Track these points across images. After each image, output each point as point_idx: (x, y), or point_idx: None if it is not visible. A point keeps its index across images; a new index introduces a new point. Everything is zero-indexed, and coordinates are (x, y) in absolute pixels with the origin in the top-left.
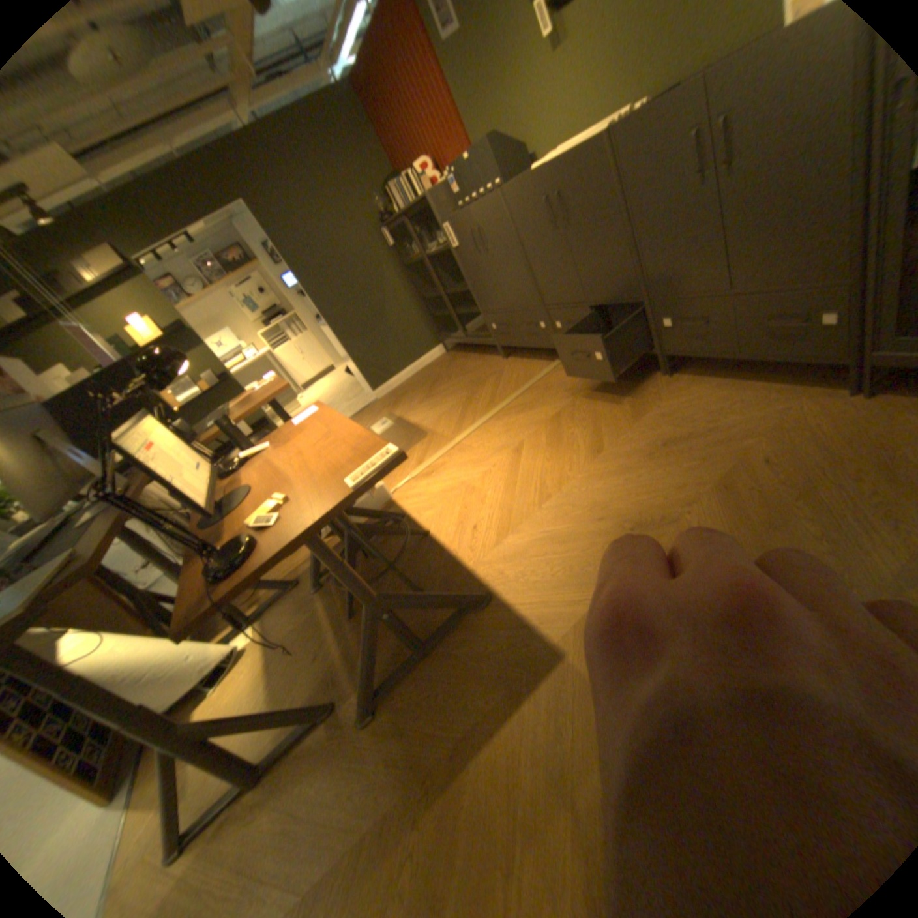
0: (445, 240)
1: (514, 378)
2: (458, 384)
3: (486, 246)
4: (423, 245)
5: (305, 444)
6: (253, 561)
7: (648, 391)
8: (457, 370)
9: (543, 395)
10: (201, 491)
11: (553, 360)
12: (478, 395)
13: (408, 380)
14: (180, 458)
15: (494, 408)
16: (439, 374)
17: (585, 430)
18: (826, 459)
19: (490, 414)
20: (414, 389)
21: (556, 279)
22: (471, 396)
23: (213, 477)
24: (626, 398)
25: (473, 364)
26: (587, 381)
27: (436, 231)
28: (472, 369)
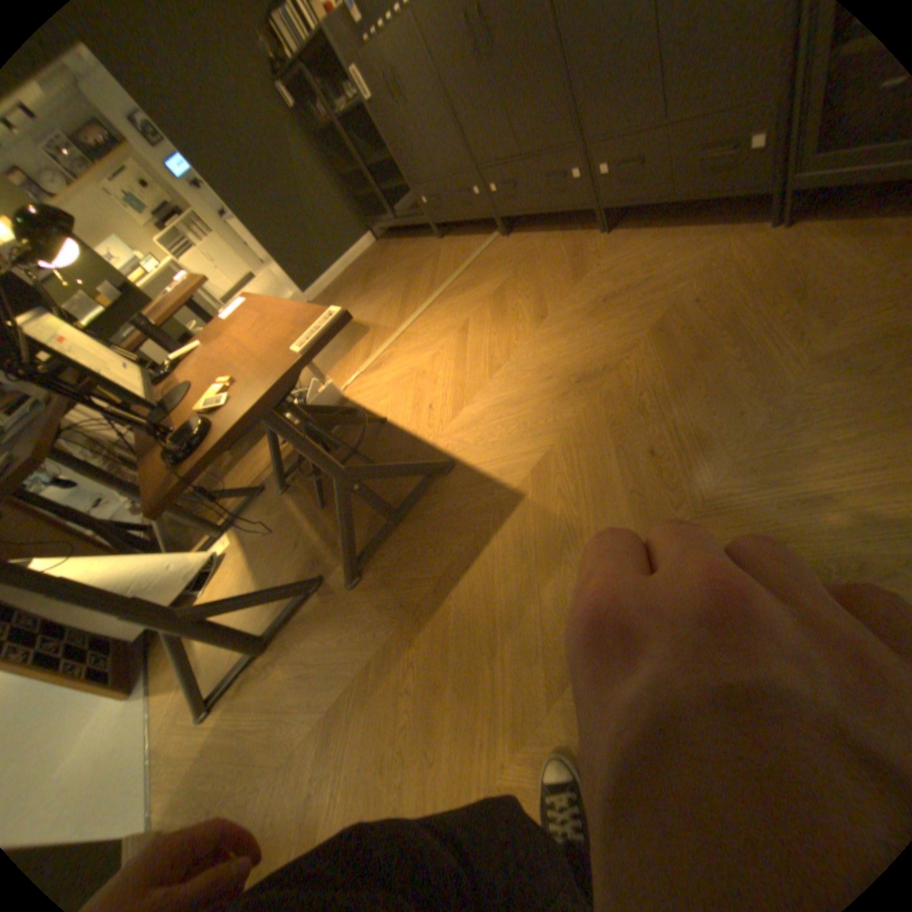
0: (354, 93)
1: (452, 258)
2: (394, 273)
3: (403, 94)
4: (329, 104)
5: (240, 332)
6: (212, 438)
7: (587, 251)
8: (391, 259)
9: (484, 271)
10: (137, 387)
11: (491, 234)
12: (416, 281)
13: (340, 277)
14: (101, 356)
15: (435, 291)
16: (372, 265)
17: (528, 298)
18: (748, 289)
19: (432, 298)
20: (348, 285)
21: (485, 130)
22: (409, 284)
23: (145, 378)
24: (567, 261)
25: (407, 250)
26: (527, 250)
27: (342, 83)
28: (406, 255)
